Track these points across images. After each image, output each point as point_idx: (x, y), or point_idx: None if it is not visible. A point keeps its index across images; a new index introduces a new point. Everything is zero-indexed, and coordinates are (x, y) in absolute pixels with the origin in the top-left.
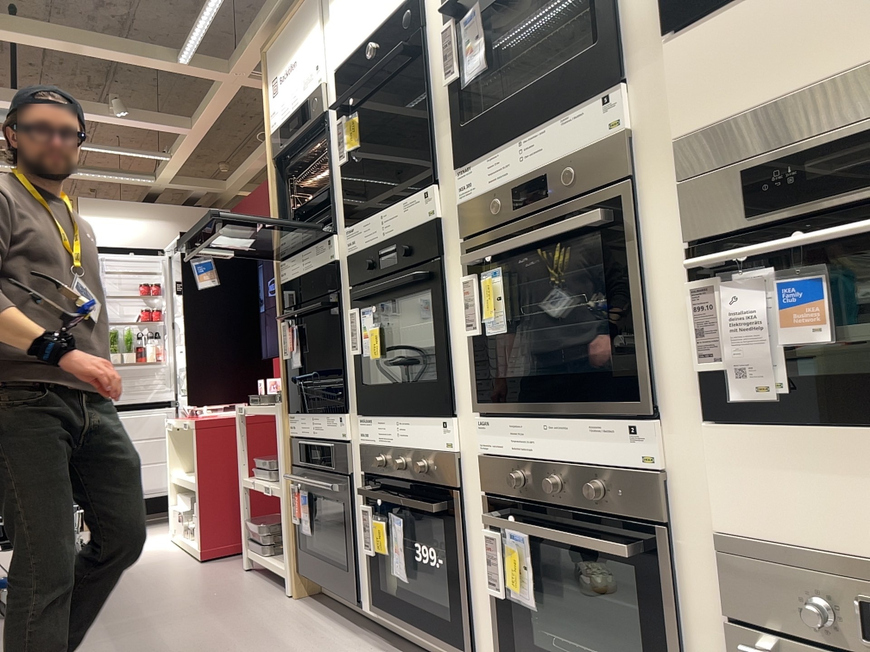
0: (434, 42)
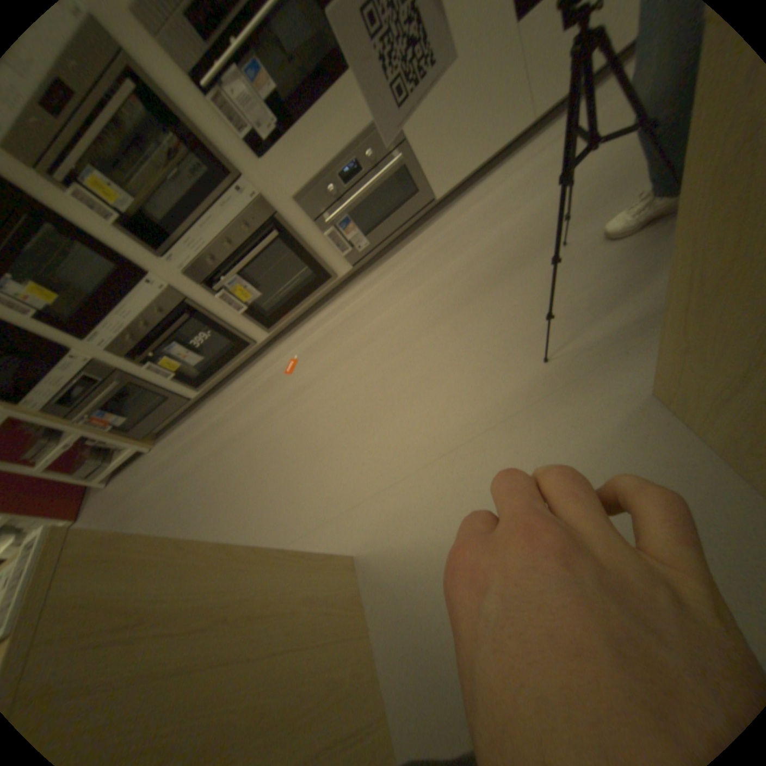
0: None
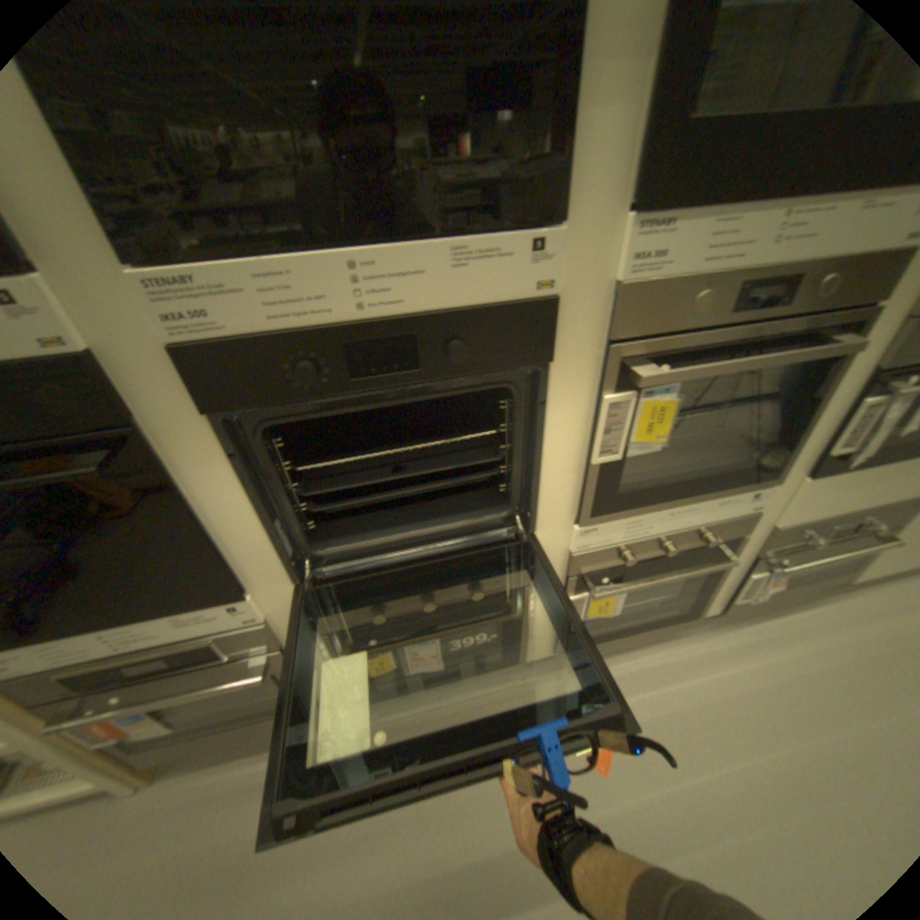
0: None
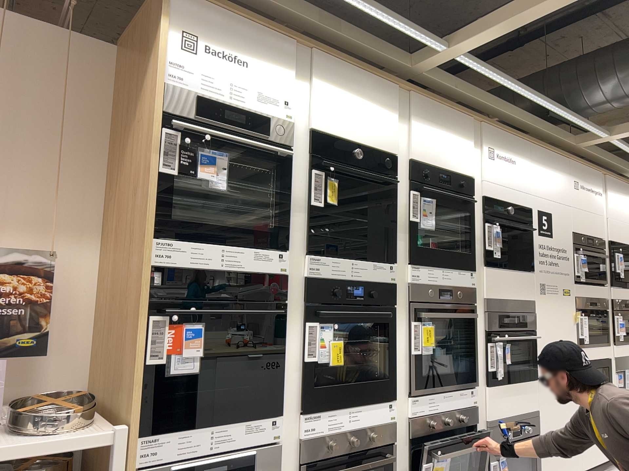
0: (398, 192)
